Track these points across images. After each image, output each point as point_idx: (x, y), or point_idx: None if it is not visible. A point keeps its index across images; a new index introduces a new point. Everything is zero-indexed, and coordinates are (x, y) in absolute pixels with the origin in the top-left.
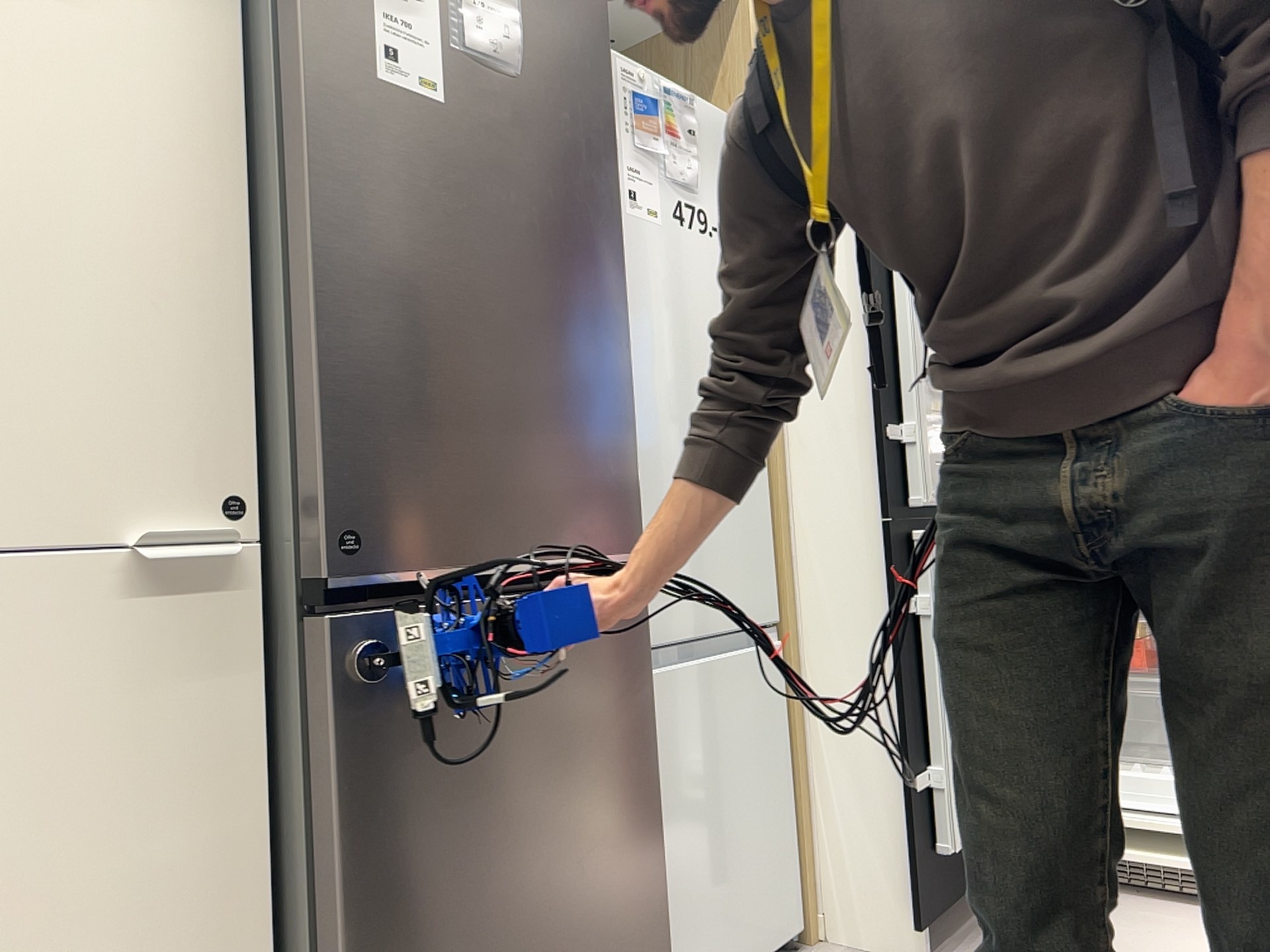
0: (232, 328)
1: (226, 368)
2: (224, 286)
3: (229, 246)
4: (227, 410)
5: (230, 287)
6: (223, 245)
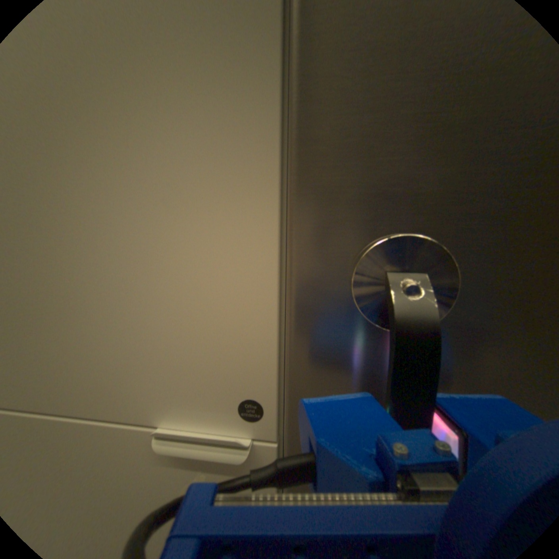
0: (267, 209)
1: (258, 260)
2: (259, 153)
3: (267, 92)
4: (258, 306)
5: (267, 153)
6: (259, 93)
